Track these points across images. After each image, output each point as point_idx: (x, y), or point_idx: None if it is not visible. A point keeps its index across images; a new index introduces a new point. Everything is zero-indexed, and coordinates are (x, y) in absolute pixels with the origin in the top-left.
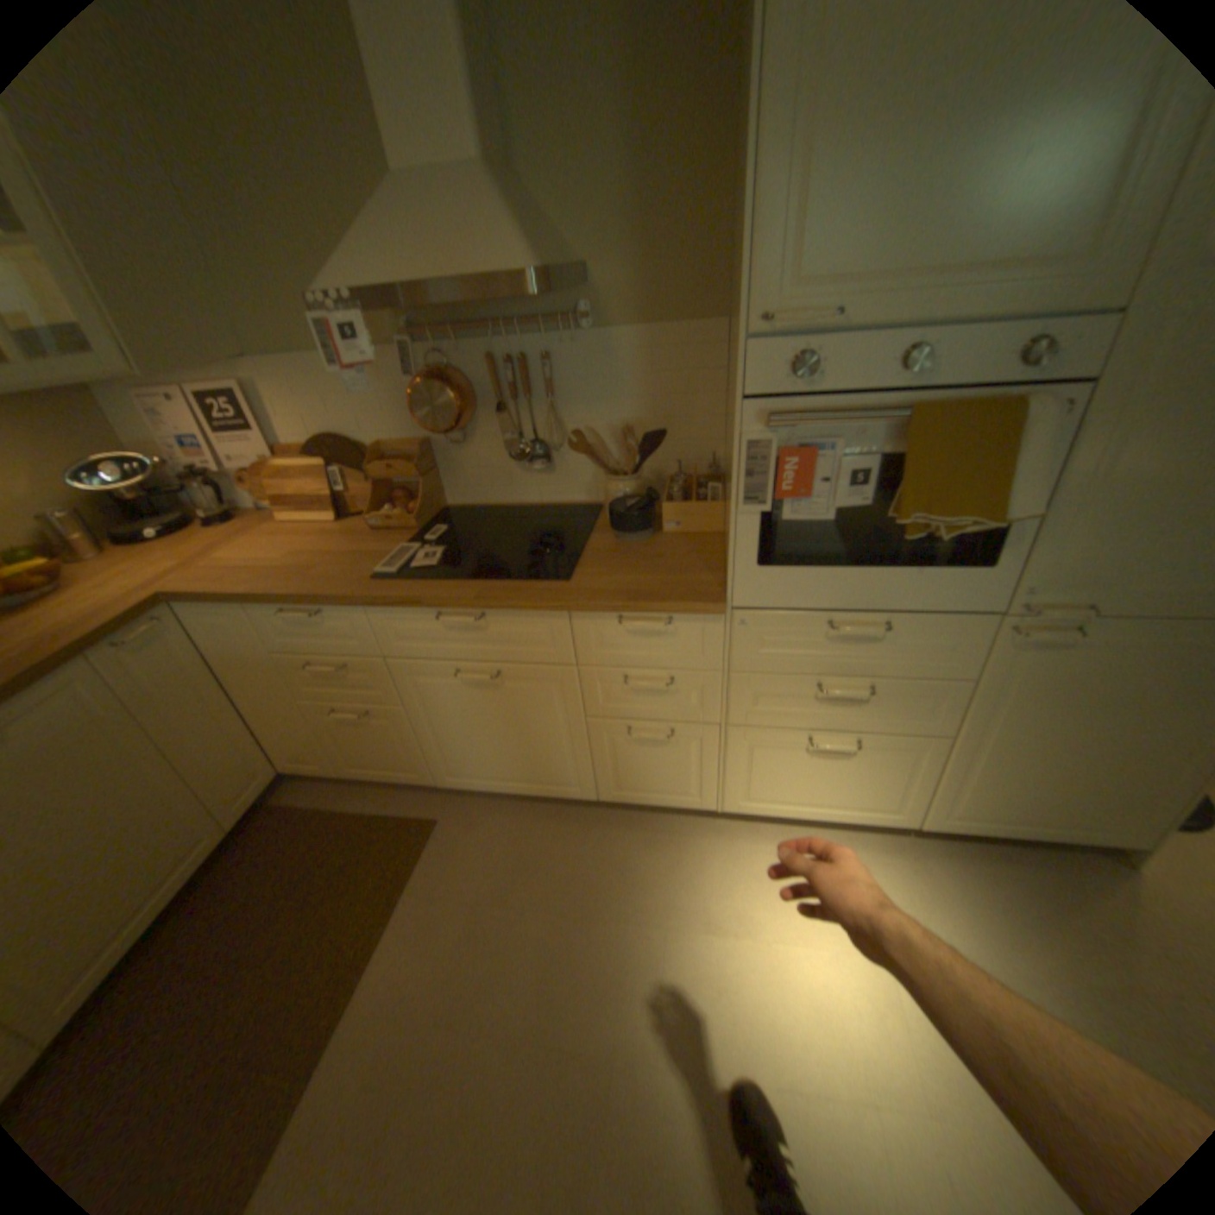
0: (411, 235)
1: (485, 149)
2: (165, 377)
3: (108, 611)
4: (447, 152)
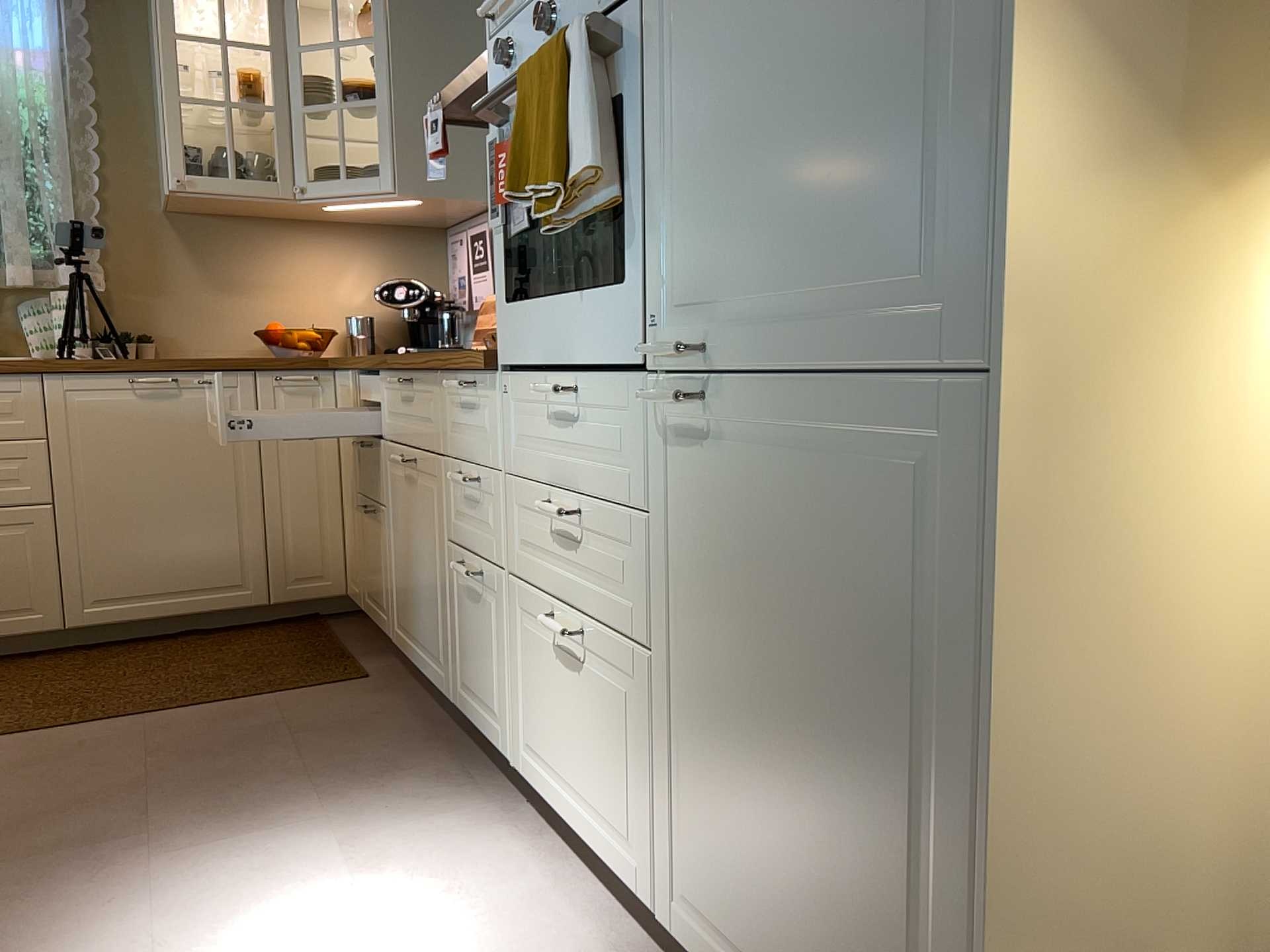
0: None
1: None
2: (472, 226)
3: (294, 357)
4: None
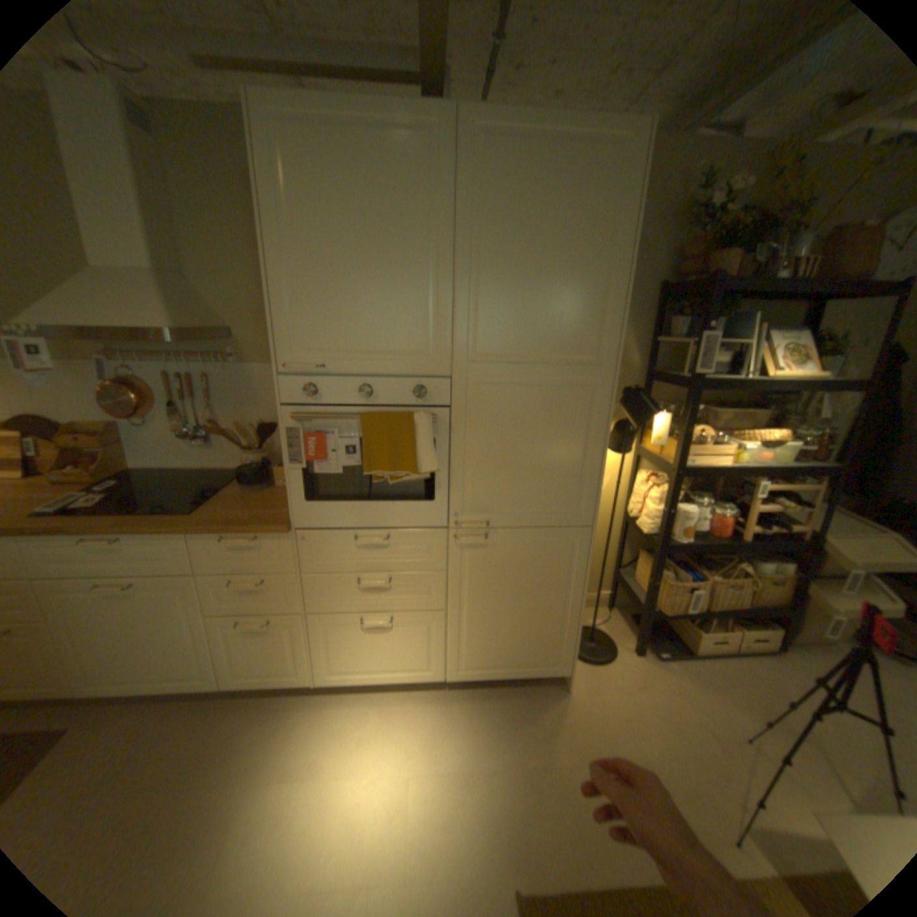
0: (94, 302)
1: (157, 264)
2: None
3: None
4: (129, 263)
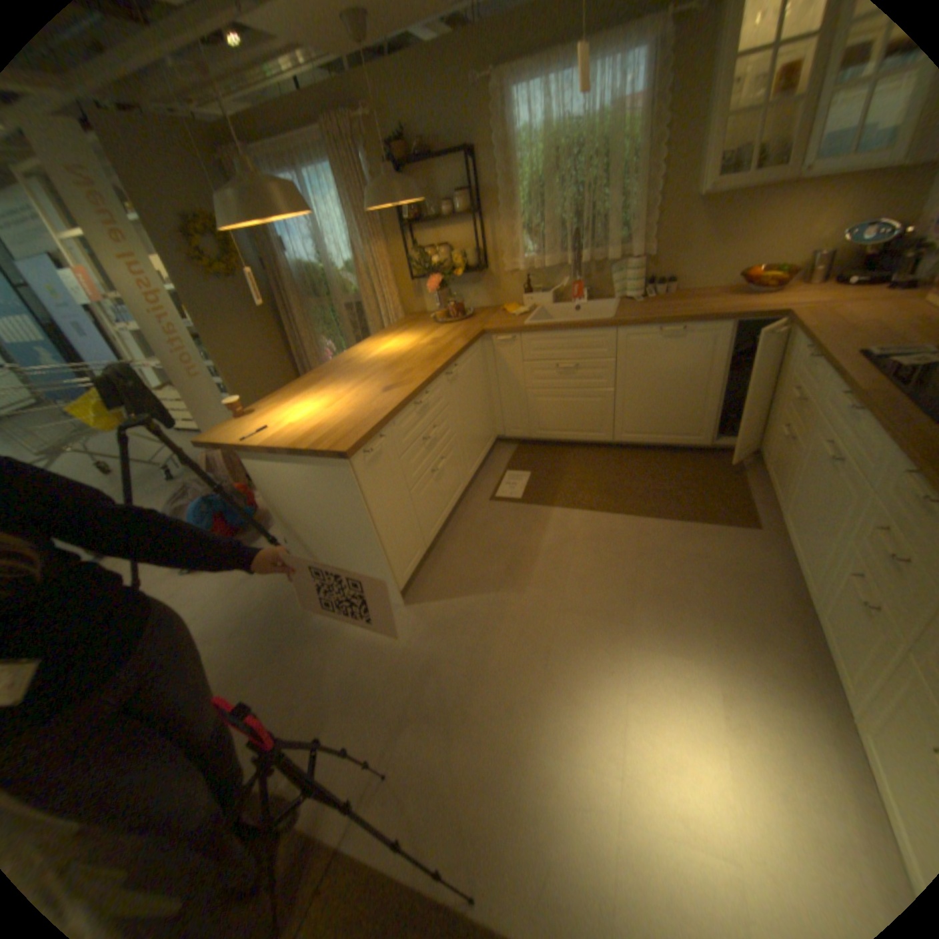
0: None
1: None
2: None
3: (764, 308)
4: None
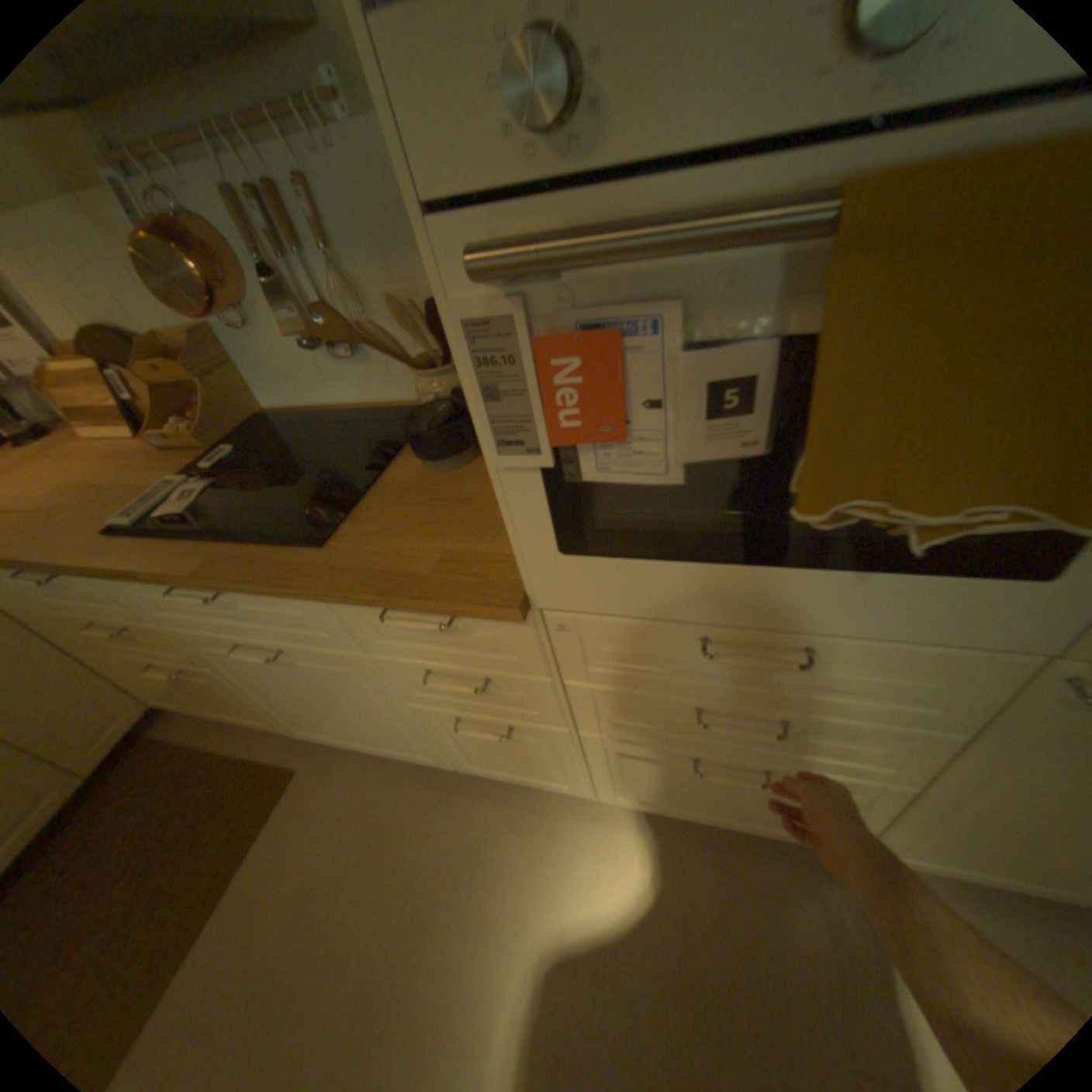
0: None
1: None
2: None
3: None
4: None
